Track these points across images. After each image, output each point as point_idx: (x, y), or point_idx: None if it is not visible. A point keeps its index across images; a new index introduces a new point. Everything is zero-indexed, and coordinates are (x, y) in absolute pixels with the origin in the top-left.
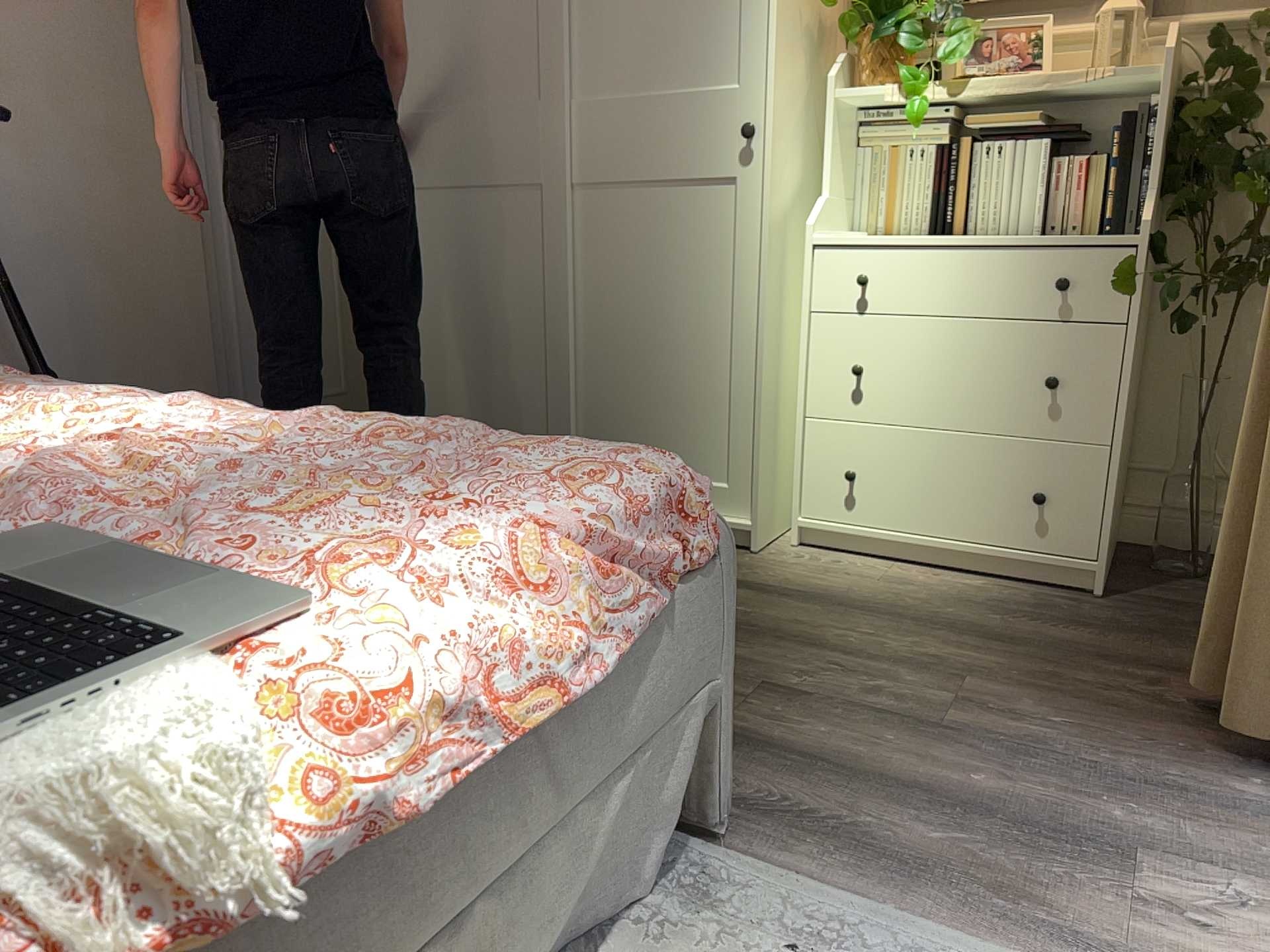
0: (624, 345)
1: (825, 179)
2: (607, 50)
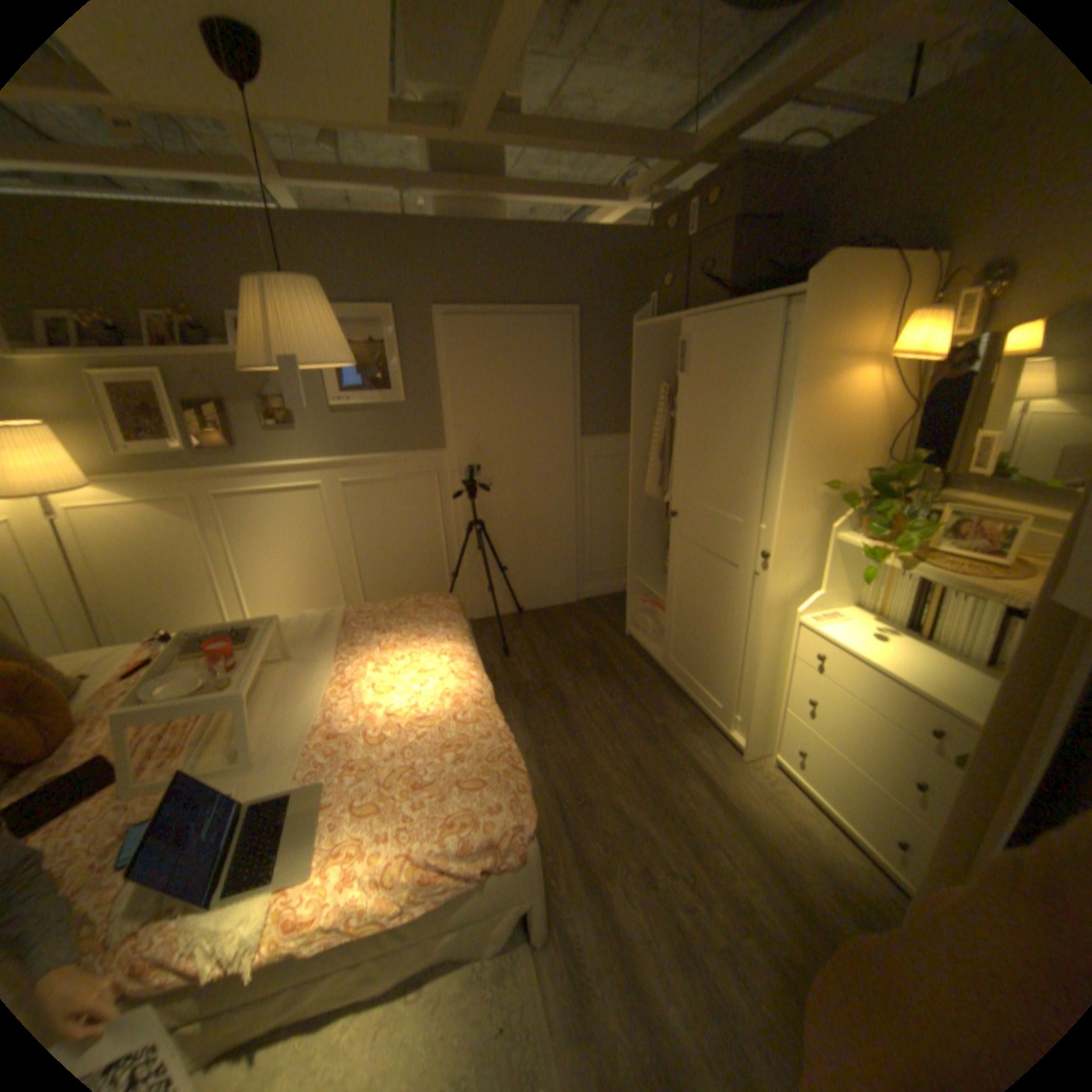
0: (707, 625)
1: (824, 582)
2: (714, 482)
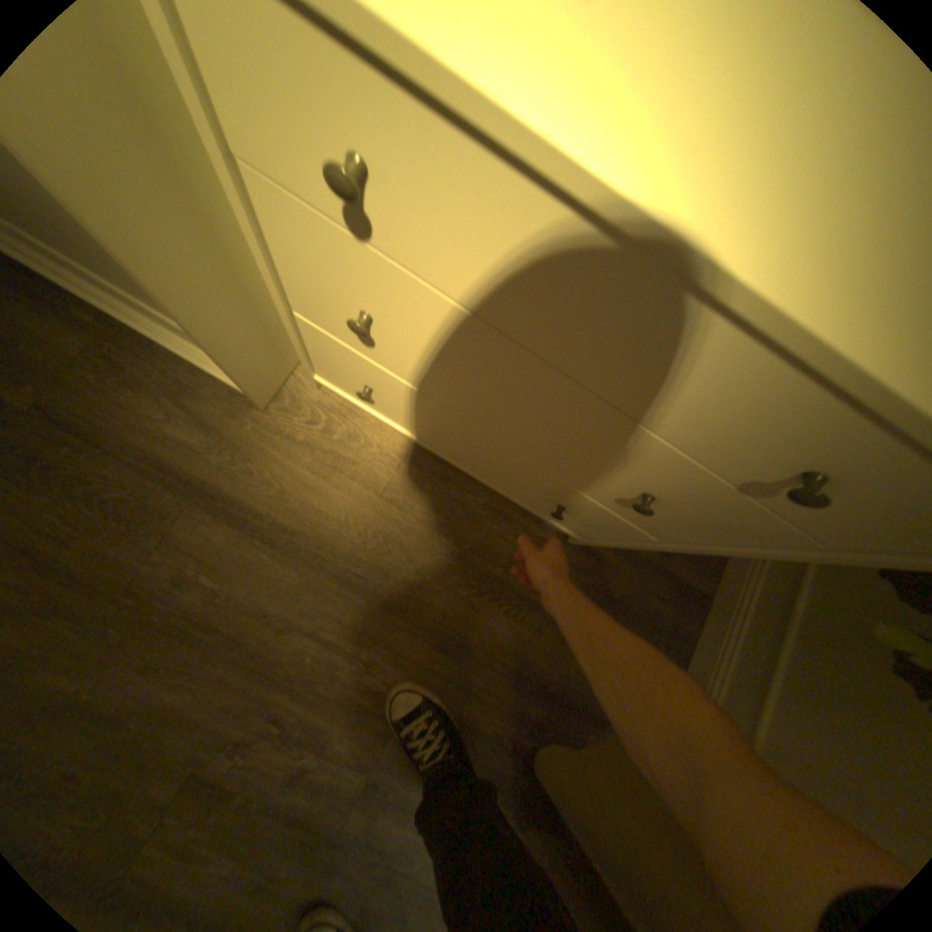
0: None
1: None
2: None
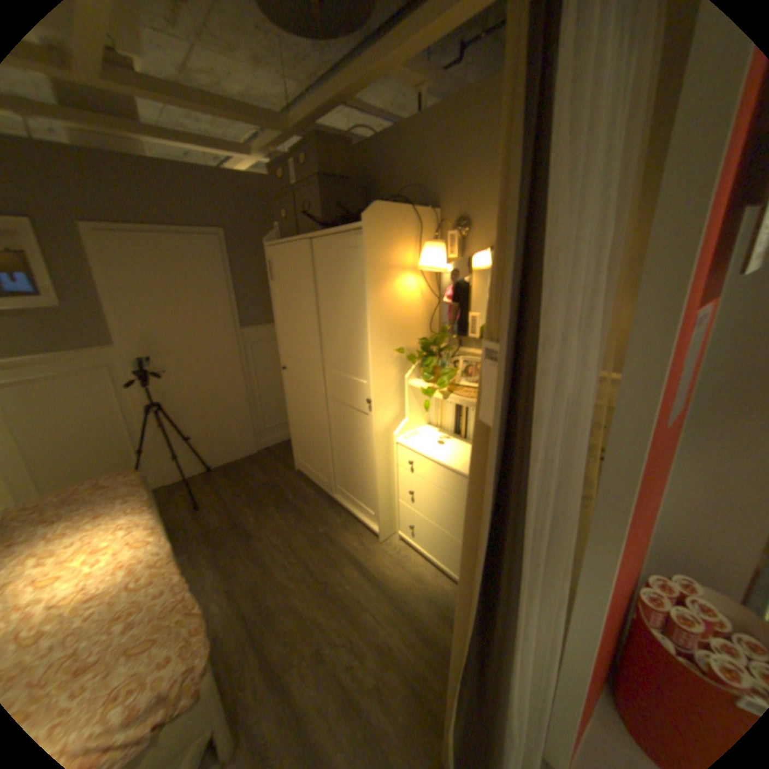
0: (344, 454)
1: (406, 413)
2: (332, 355)
